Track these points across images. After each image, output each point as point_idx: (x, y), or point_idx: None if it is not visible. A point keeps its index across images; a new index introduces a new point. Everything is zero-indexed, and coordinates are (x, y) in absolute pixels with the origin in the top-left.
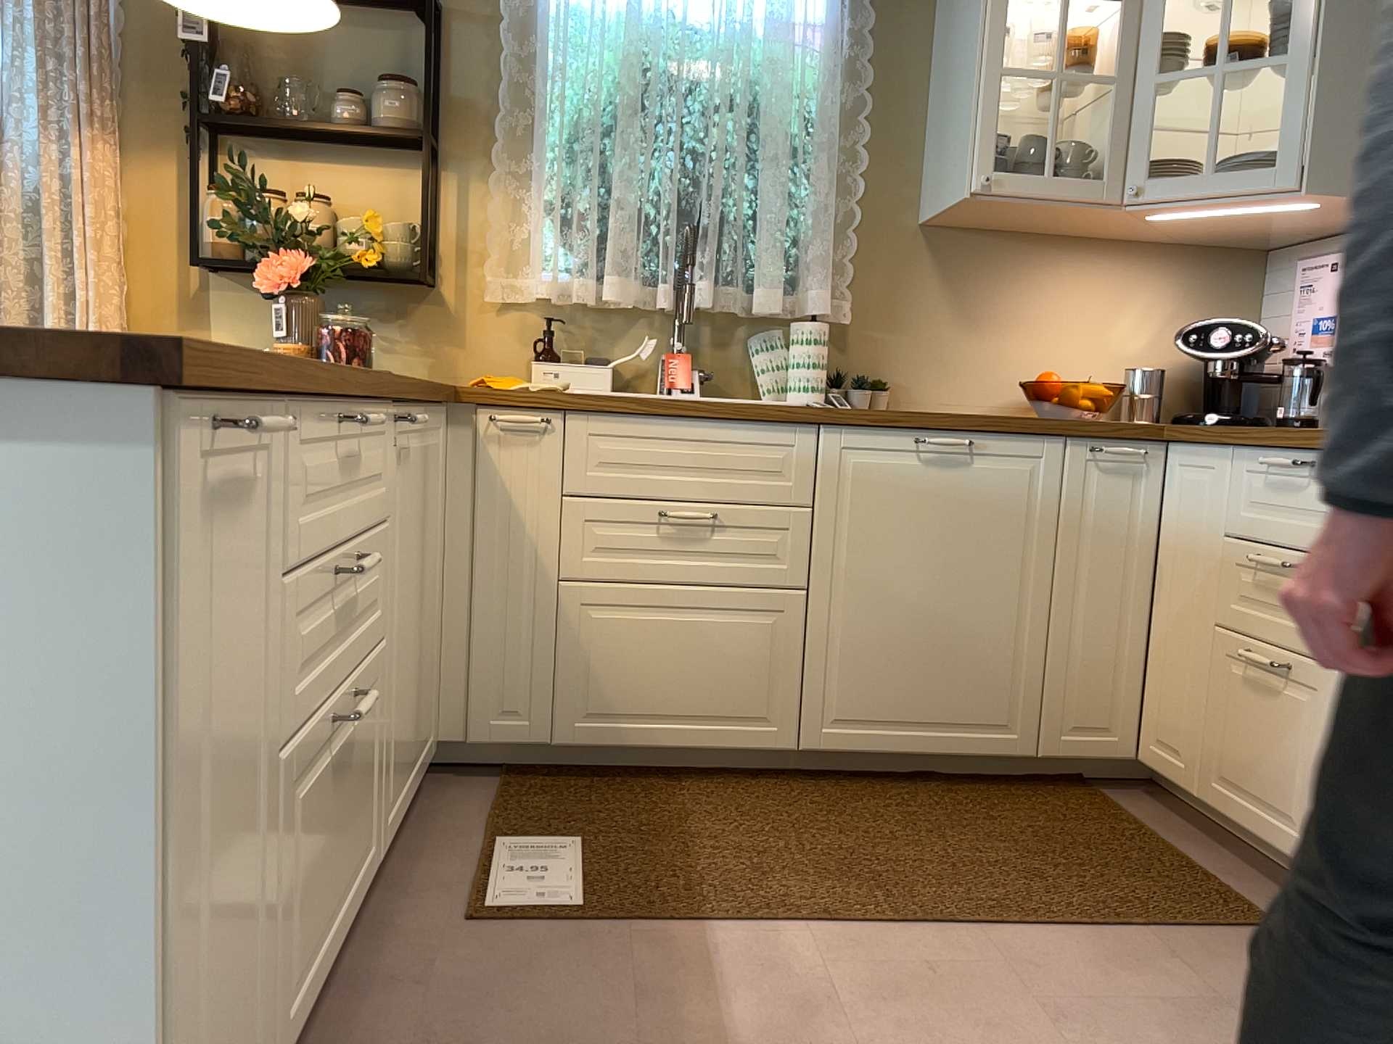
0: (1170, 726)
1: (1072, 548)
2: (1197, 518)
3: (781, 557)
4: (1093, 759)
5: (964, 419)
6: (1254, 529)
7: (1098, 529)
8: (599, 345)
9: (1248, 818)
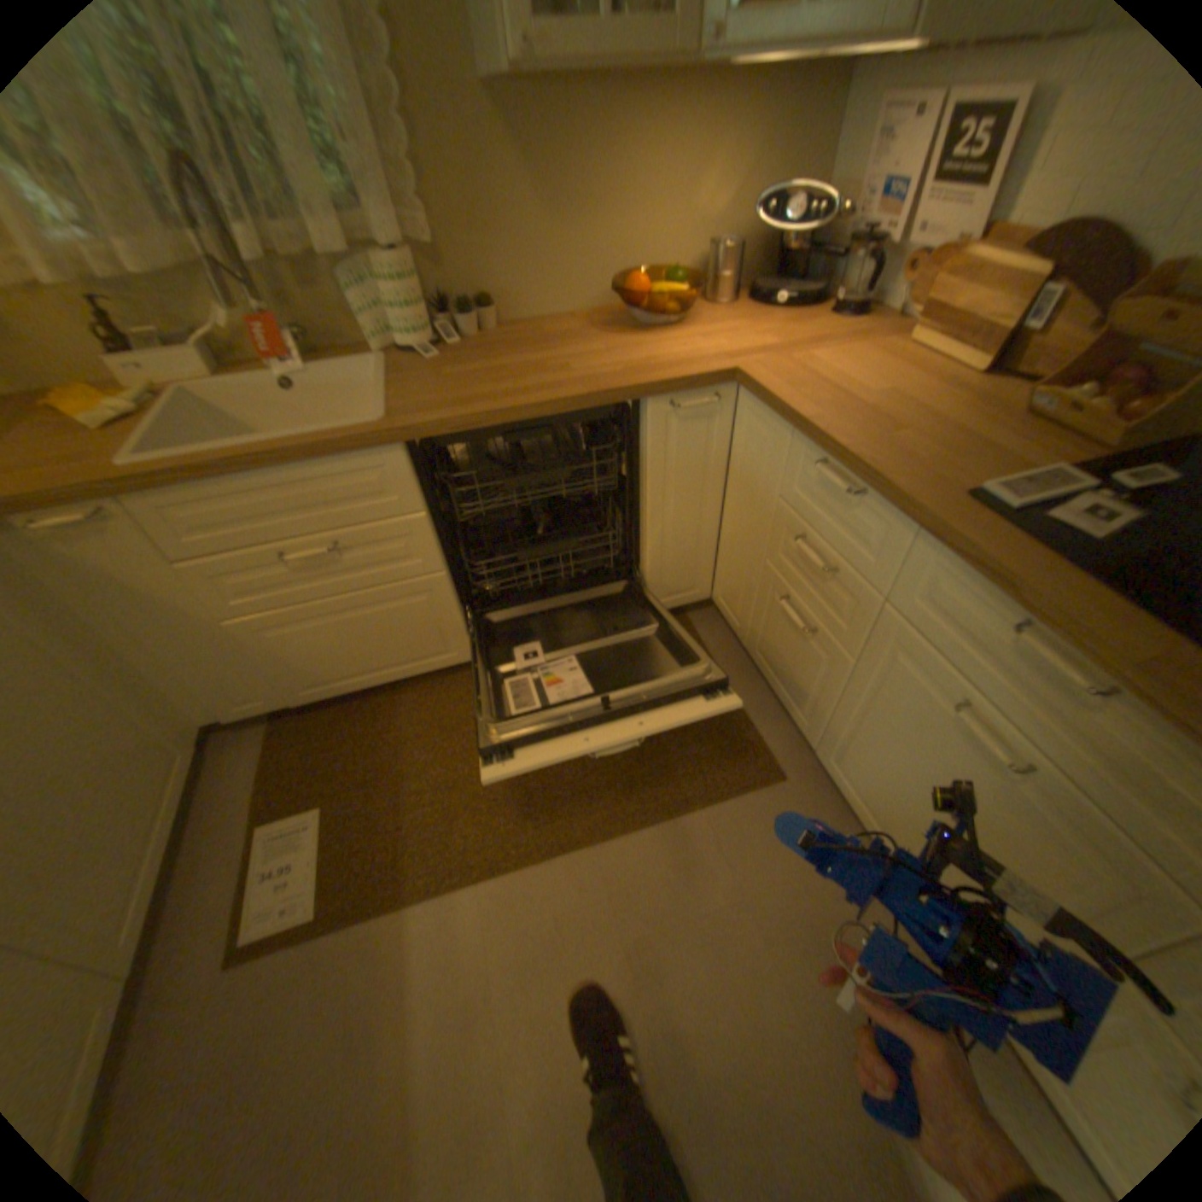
0: (730, 597)
1: (657, 488)
2: (757, 466)
3: (412, 556)
4: (680, 607)
5: (545, 408)
6: (802, 509)
7: (677, 468)
8: (176, 314)
9: (774, 687)
